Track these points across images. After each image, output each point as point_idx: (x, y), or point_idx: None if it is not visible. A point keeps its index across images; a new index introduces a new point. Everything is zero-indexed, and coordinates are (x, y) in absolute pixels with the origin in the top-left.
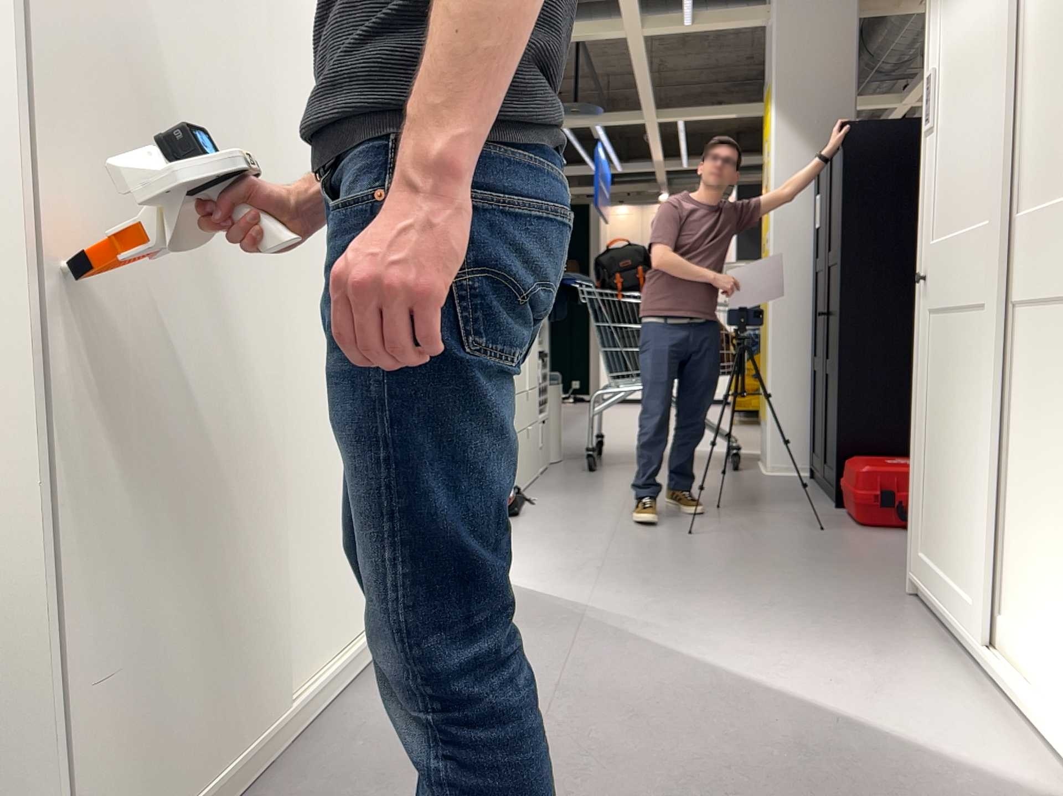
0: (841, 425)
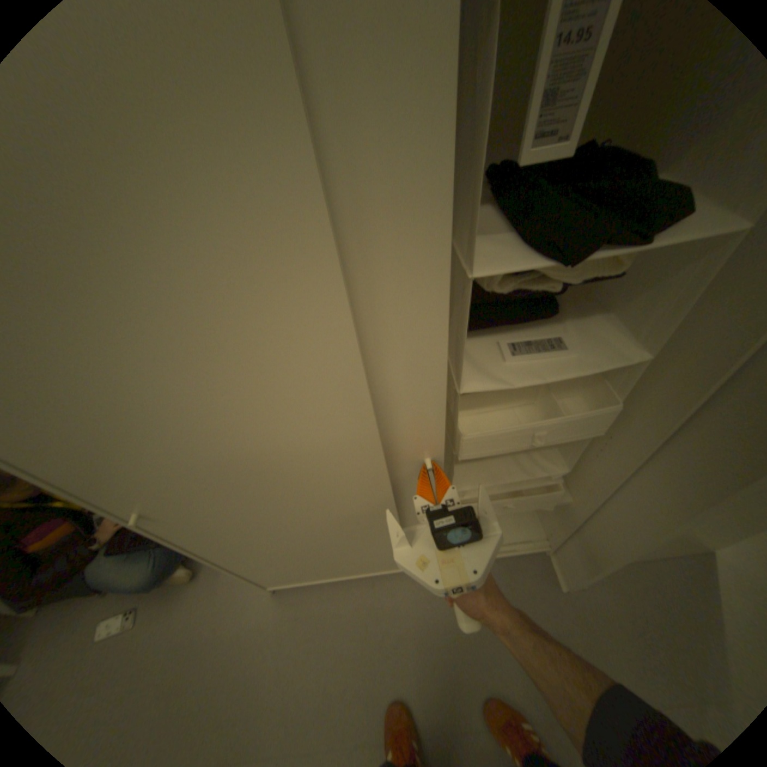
0: None
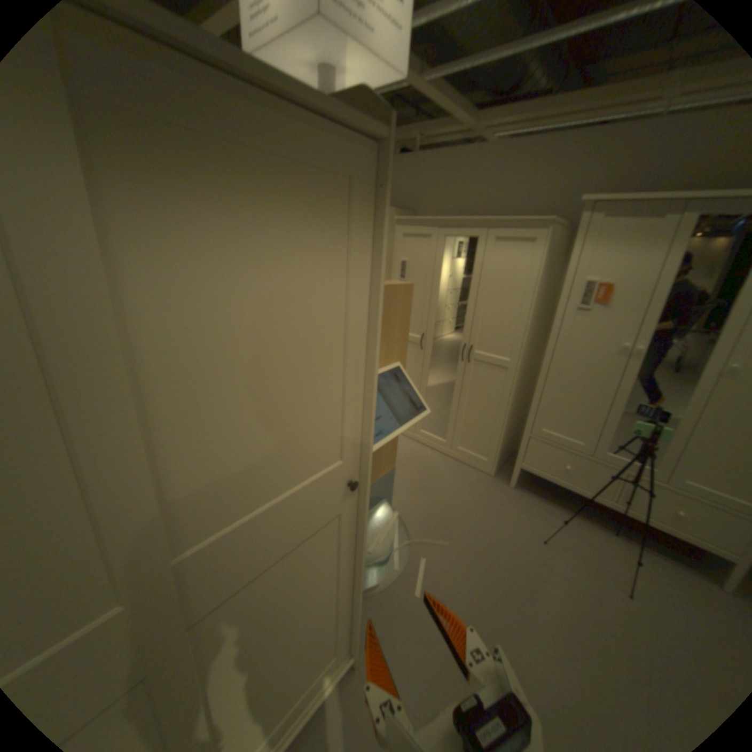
0: None
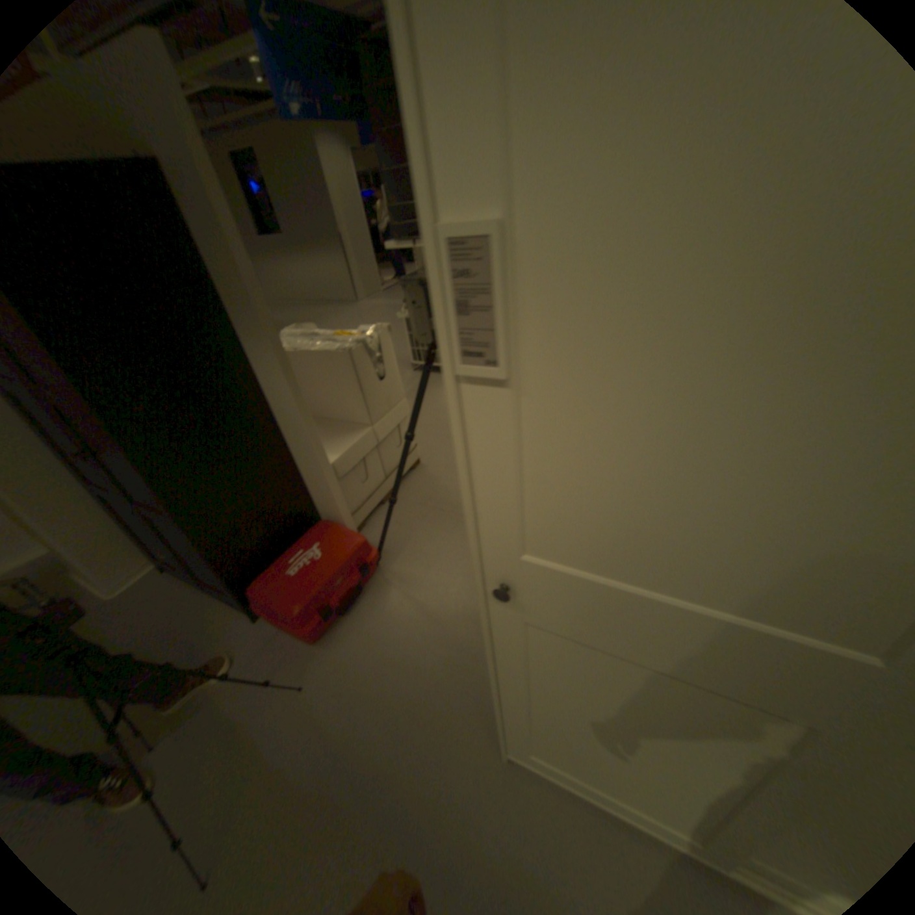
0: (218, 568)
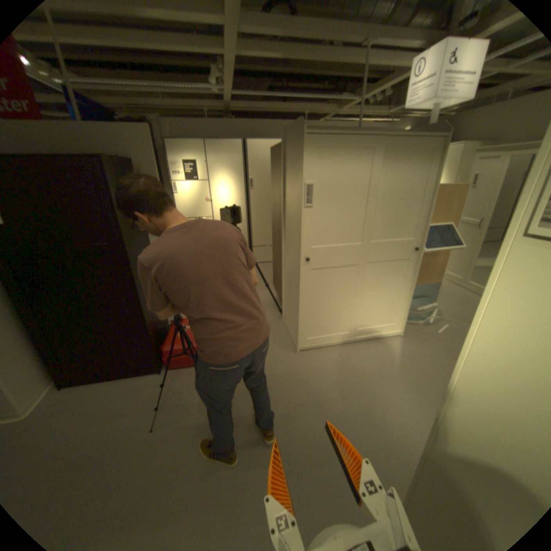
0: (151, 337)
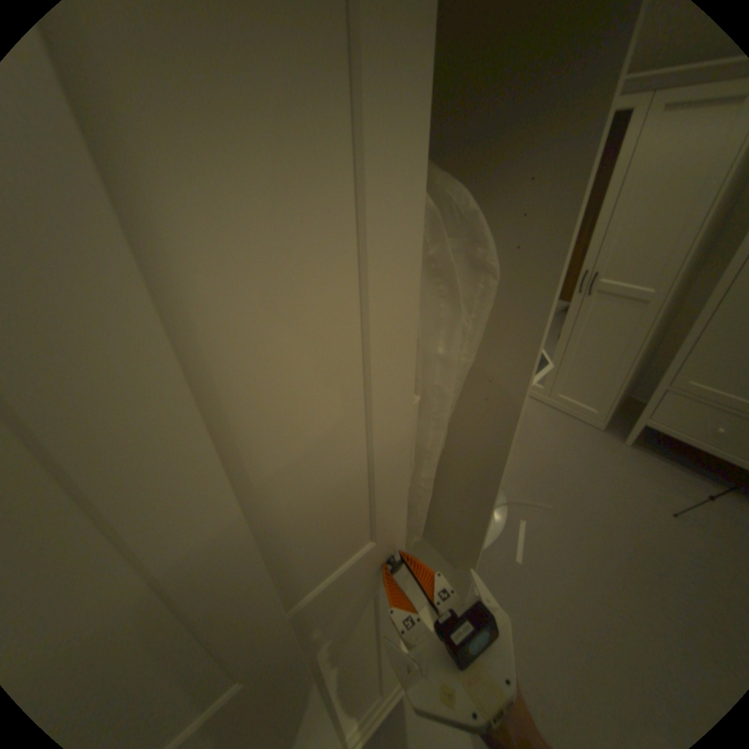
0: None
